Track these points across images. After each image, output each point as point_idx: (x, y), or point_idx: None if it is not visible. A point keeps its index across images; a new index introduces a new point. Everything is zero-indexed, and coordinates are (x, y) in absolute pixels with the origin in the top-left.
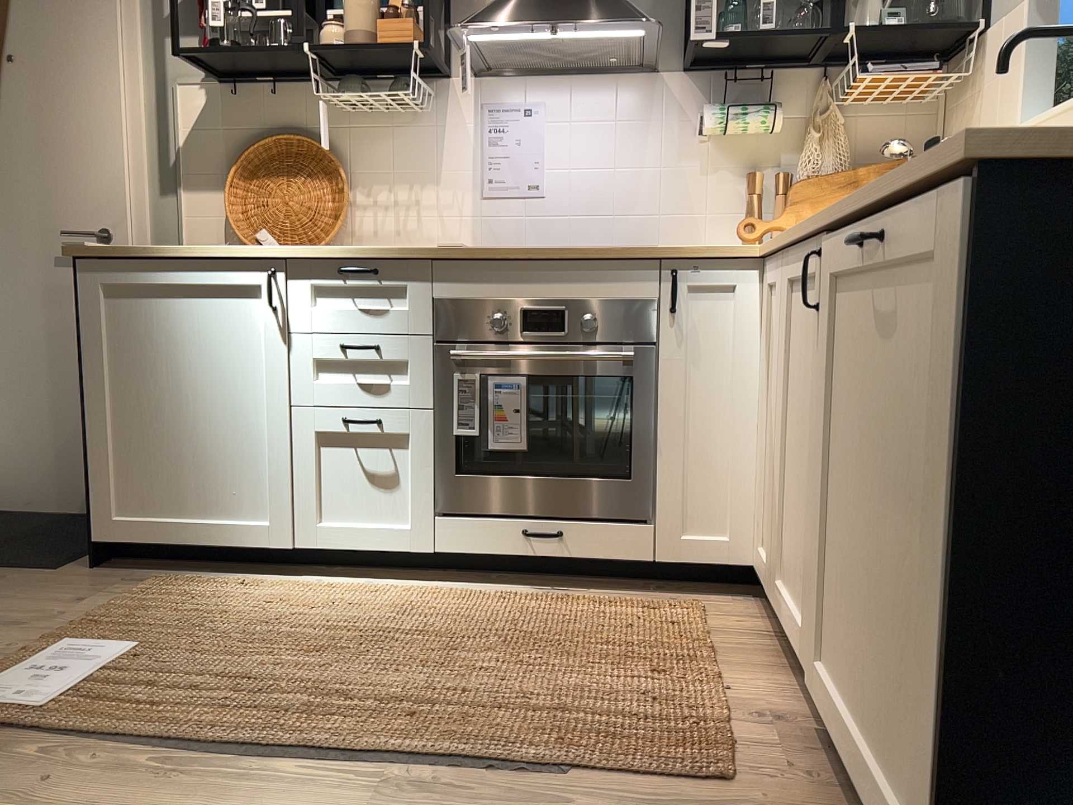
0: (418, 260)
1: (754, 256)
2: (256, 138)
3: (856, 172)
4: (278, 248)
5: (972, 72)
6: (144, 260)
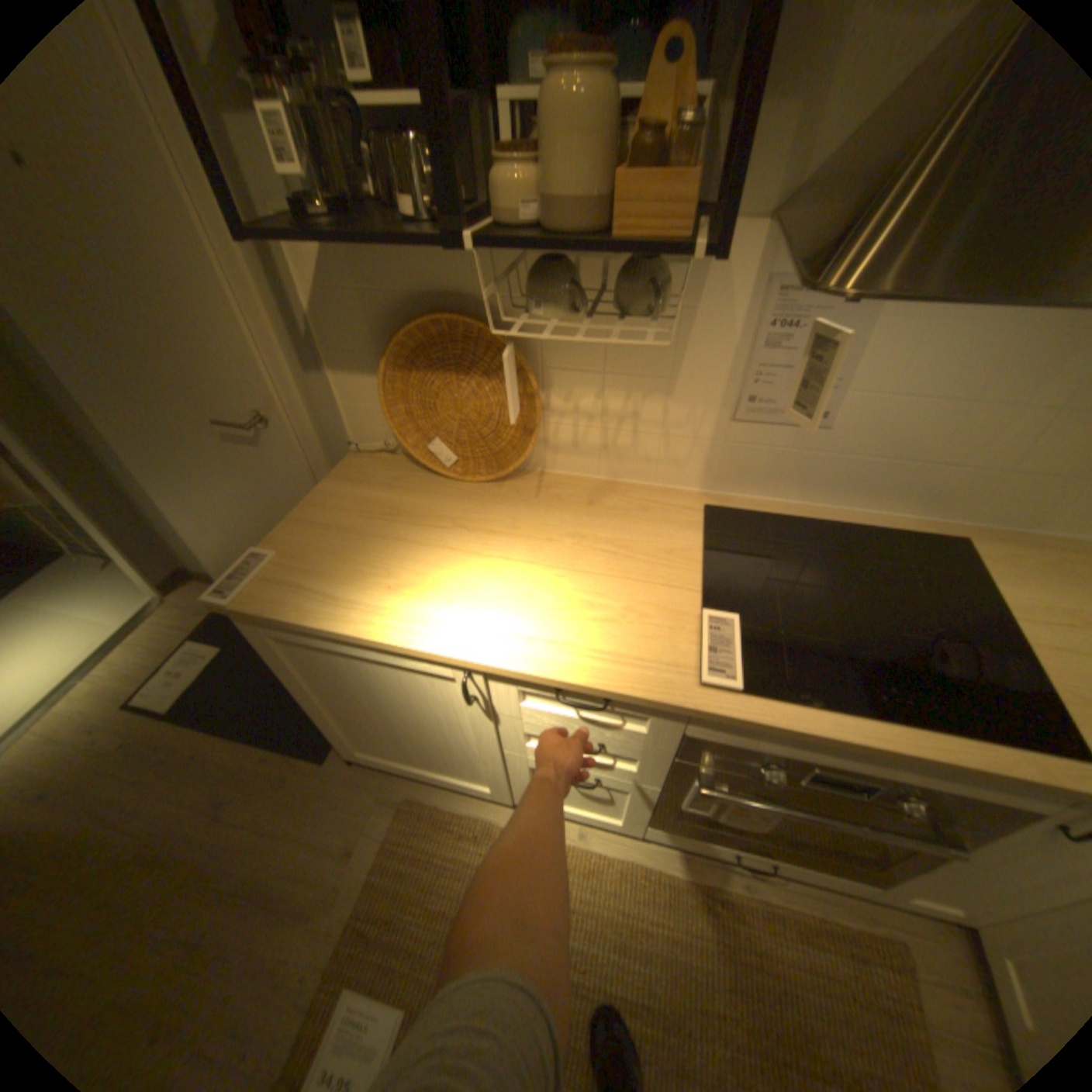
0: (675, 708)
1: None
2: (406, 303)
3: None
4: (472, 658)
5: None
6: (304, 629)
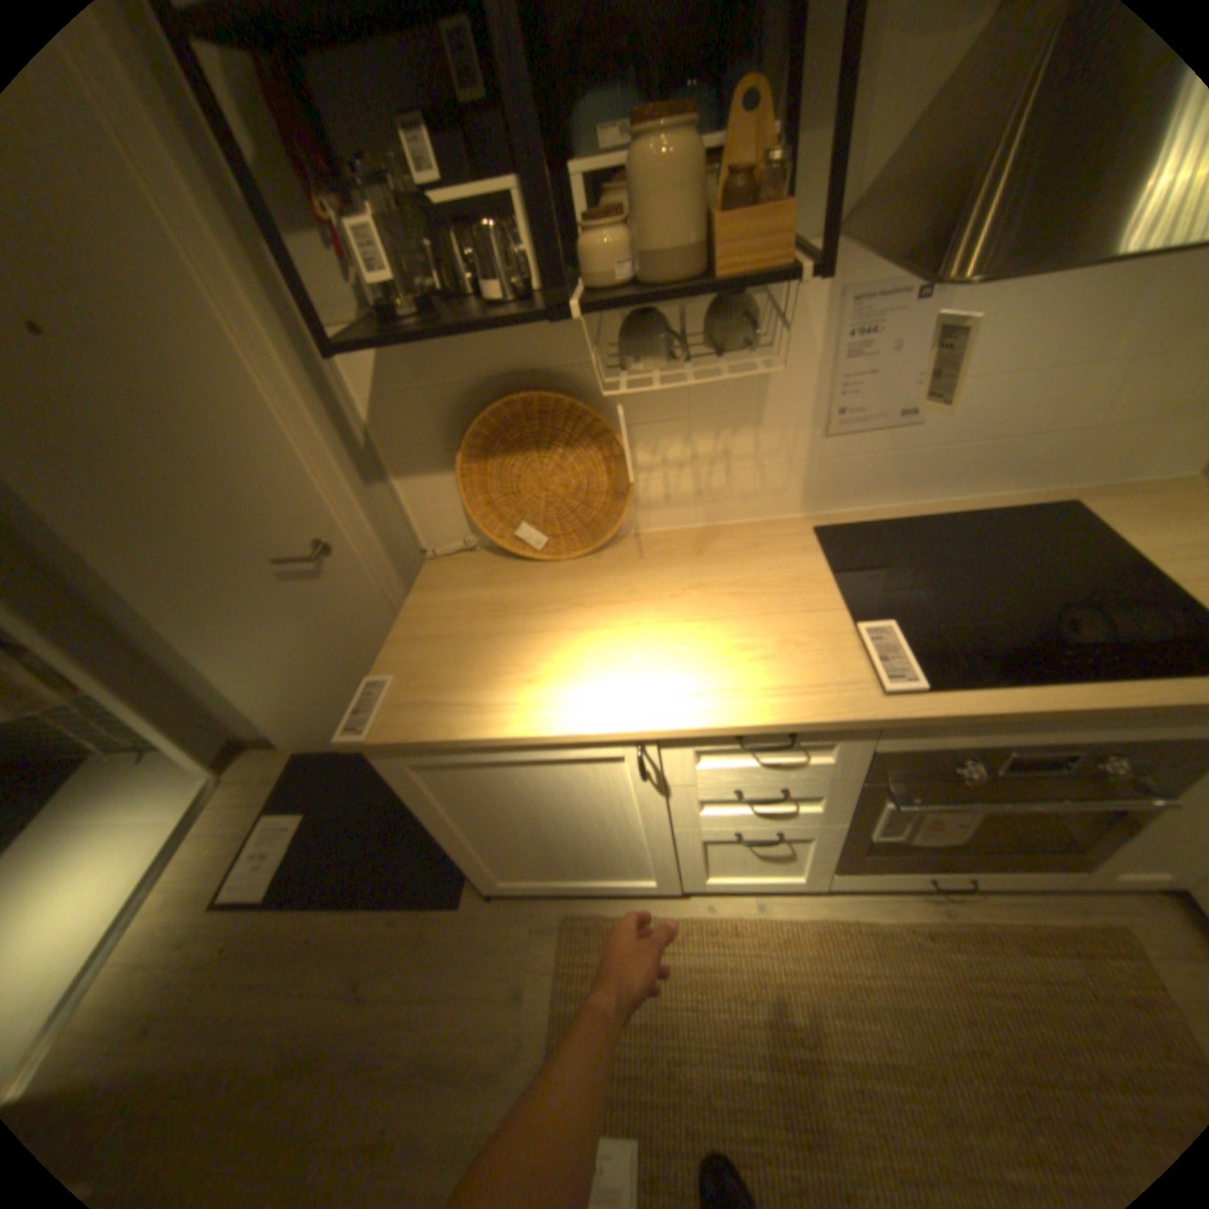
0: (865, 724)
1: None
2: (476, 391)
3: None
4: (647, 726)
5: None
6: (455, 743)
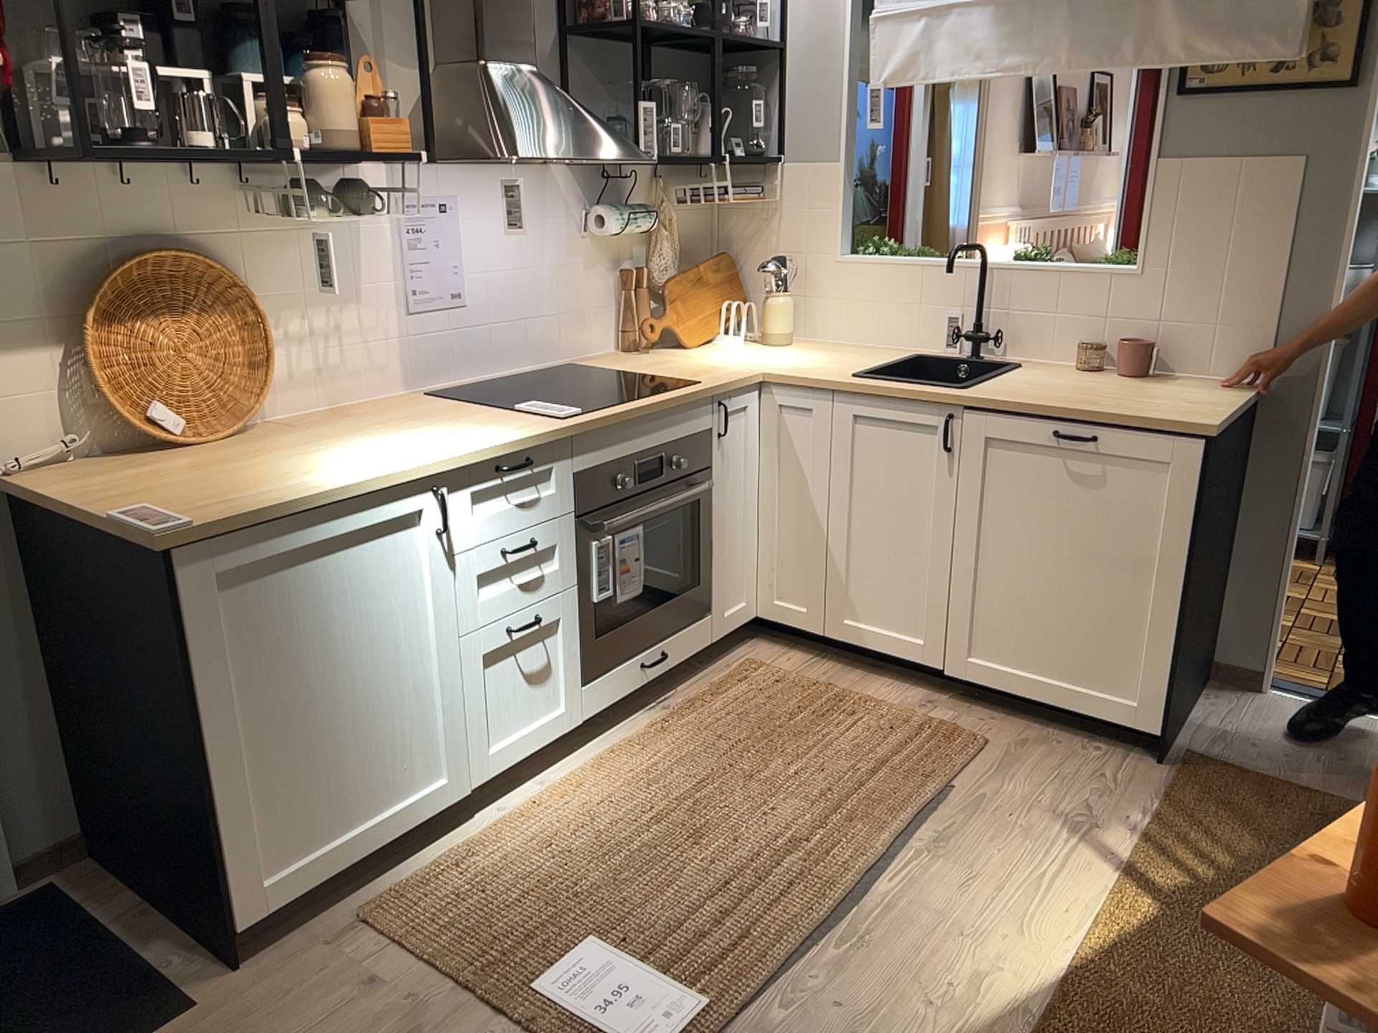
0: (563, 438)
1: (761, 379)
2: (98, 256)
3: (698, 267)
4: (440, 459)
5: (772, 190)
6: (280, 519)
